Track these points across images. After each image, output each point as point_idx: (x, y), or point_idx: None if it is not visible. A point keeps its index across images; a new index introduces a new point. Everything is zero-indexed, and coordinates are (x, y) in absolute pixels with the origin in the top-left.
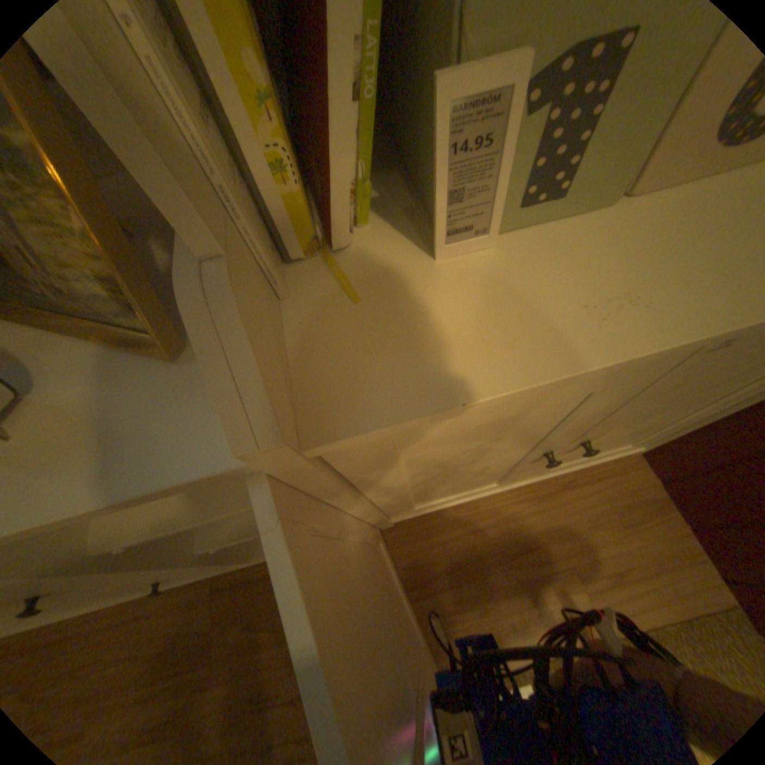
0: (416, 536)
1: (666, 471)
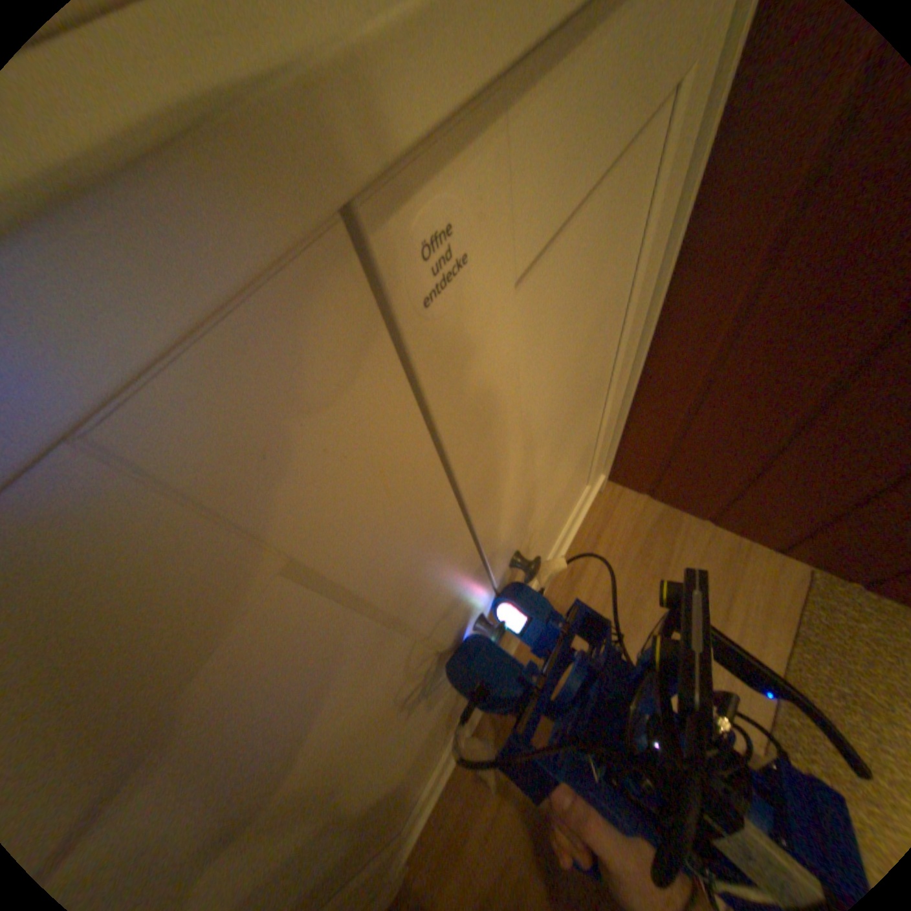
0: (449, 846)
1: (640, 481)
